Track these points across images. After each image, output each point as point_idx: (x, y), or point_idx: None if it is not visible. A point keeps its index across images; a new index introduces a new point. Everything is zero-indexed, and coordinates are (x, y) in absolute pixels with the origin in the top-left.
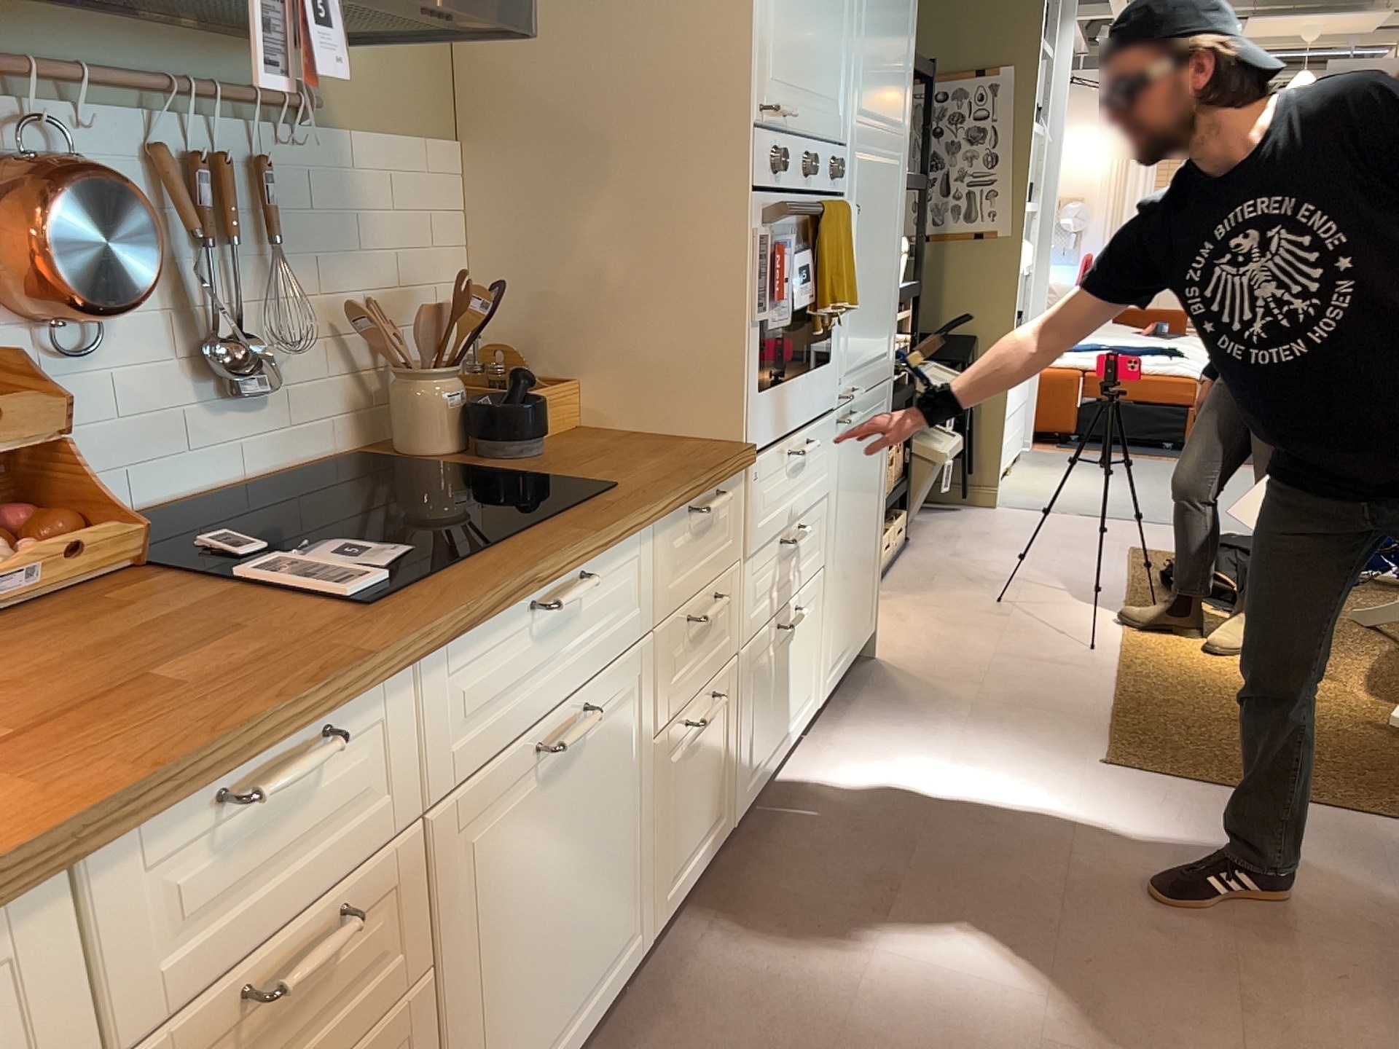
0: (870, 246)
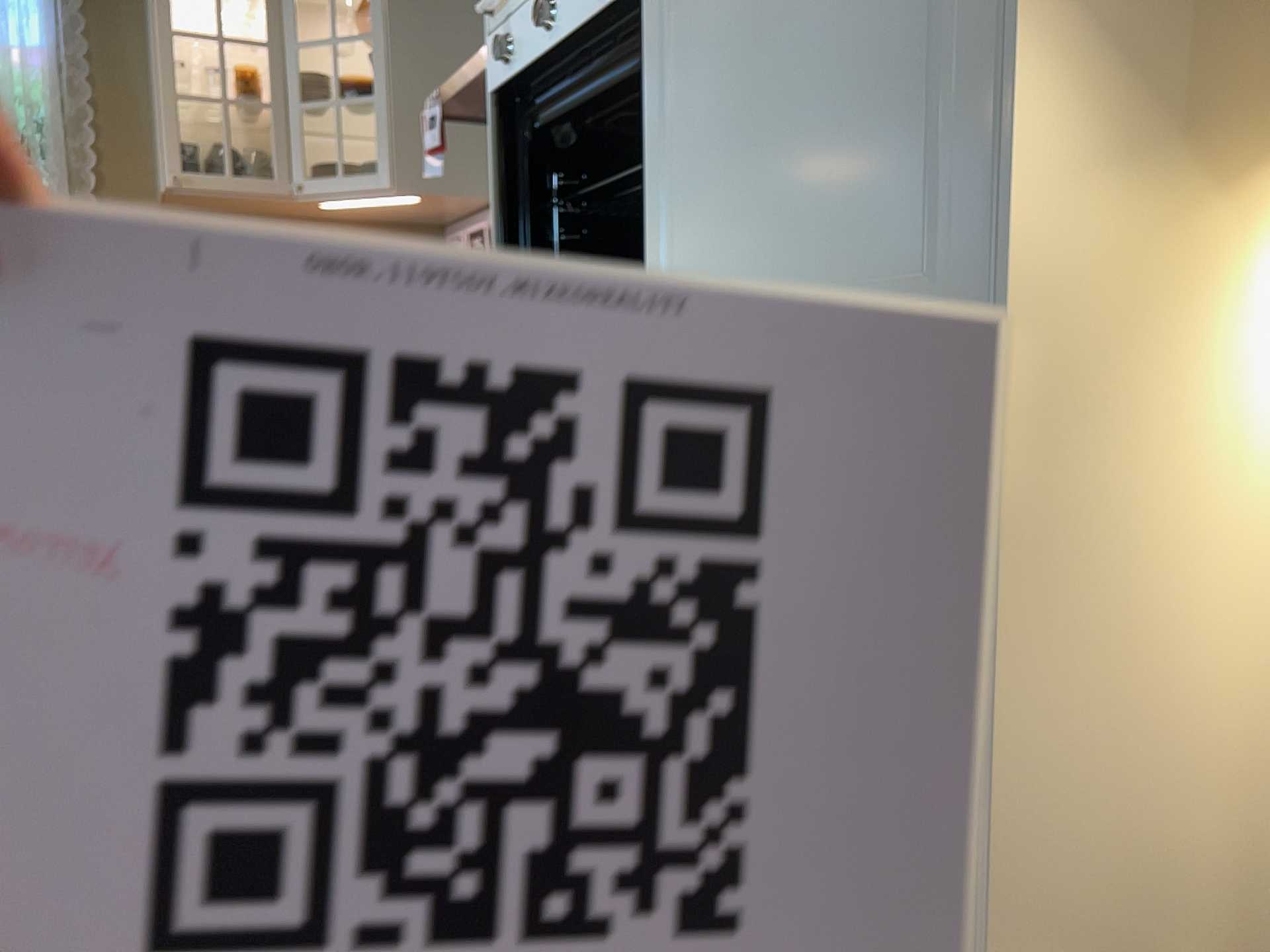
0: (757, 13)
